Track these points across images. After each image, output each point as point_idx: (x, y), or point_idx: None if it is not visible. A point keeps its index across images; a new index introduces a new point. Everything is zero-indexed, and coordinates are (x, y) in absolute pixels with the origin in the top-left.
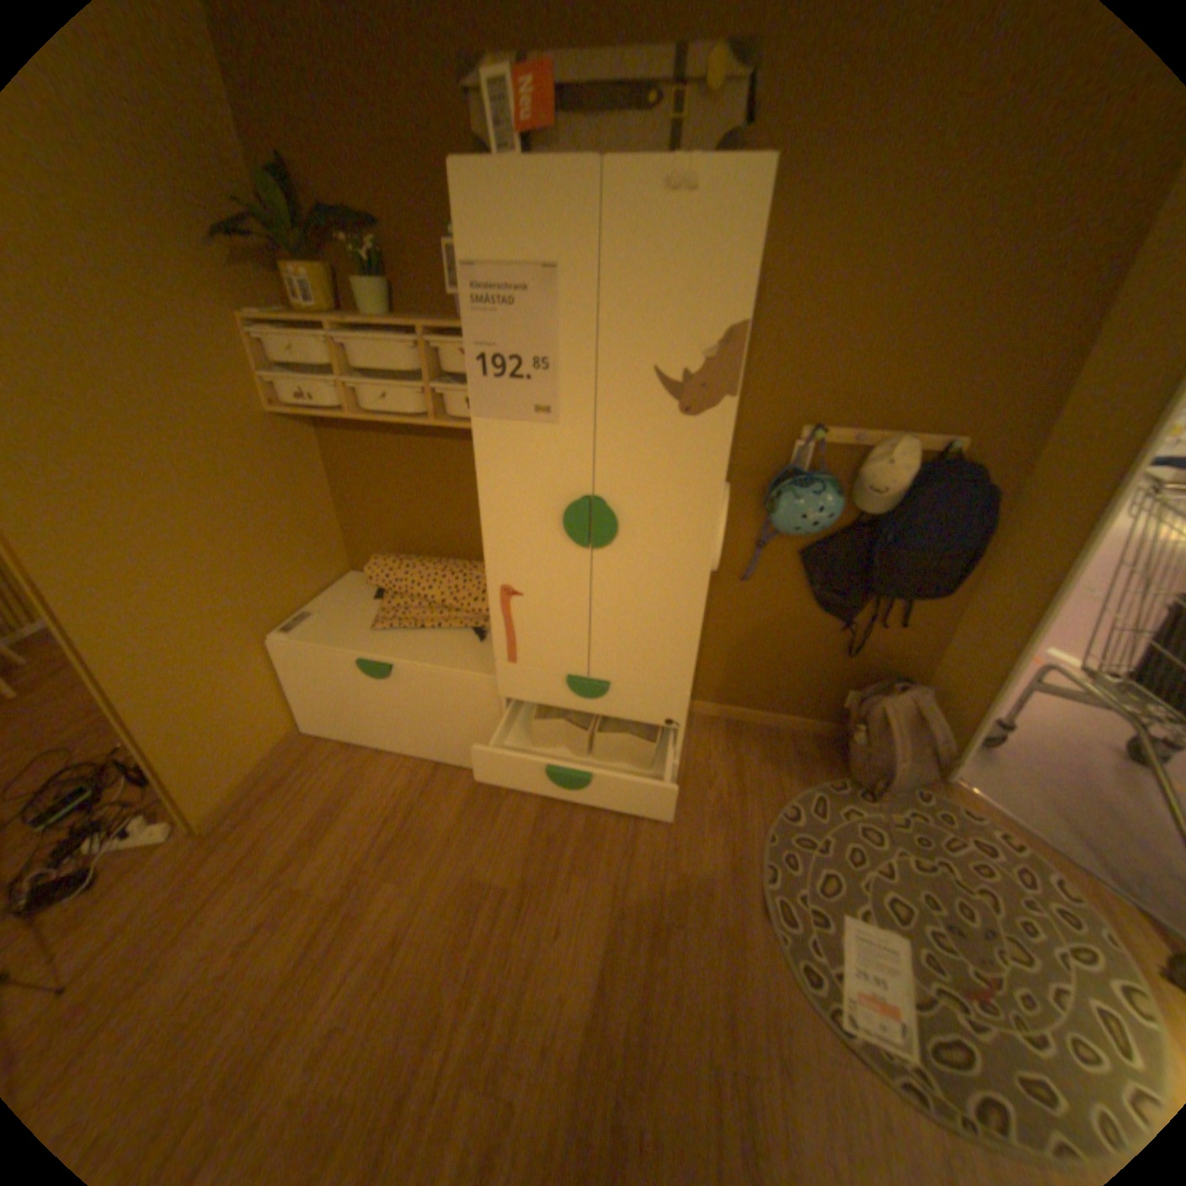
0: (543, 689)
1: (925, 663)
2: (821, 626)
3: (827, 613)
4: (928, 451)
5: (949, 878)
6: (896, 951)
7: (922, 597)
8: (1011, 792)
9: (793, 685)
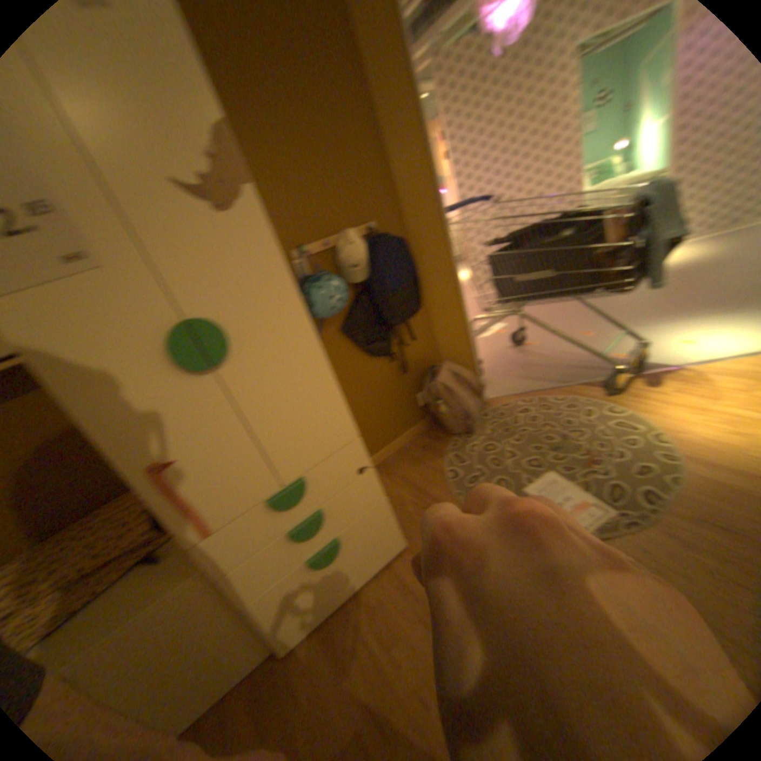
0: (255, 533)
1: (435, 352)
2: (381, 367)
3: (380, 356)
4: (362, 235)
5: (530, 432)
6: (554, 478)
7: (413, 314)
8: (506, 384)
9: (392, 413)
